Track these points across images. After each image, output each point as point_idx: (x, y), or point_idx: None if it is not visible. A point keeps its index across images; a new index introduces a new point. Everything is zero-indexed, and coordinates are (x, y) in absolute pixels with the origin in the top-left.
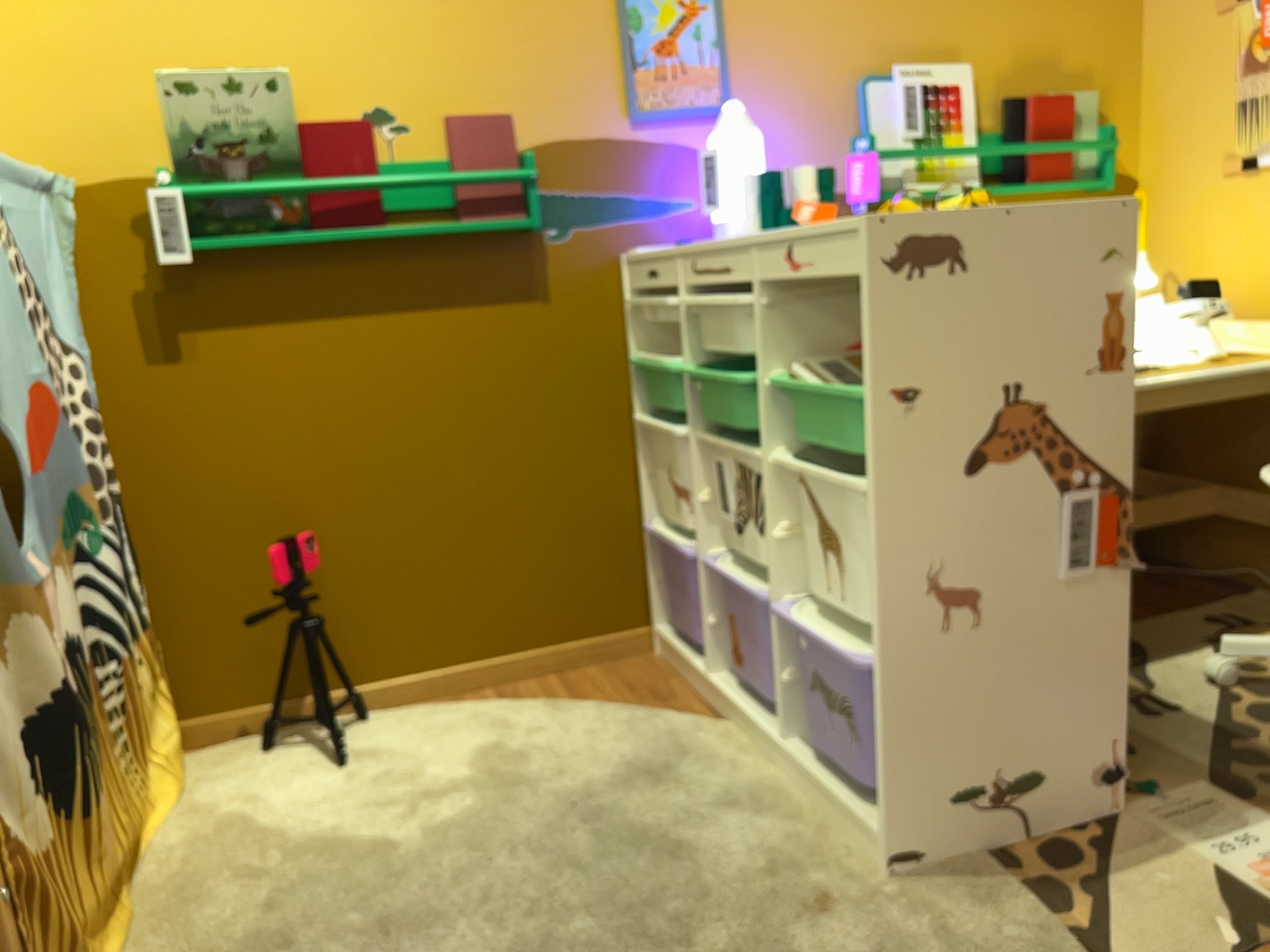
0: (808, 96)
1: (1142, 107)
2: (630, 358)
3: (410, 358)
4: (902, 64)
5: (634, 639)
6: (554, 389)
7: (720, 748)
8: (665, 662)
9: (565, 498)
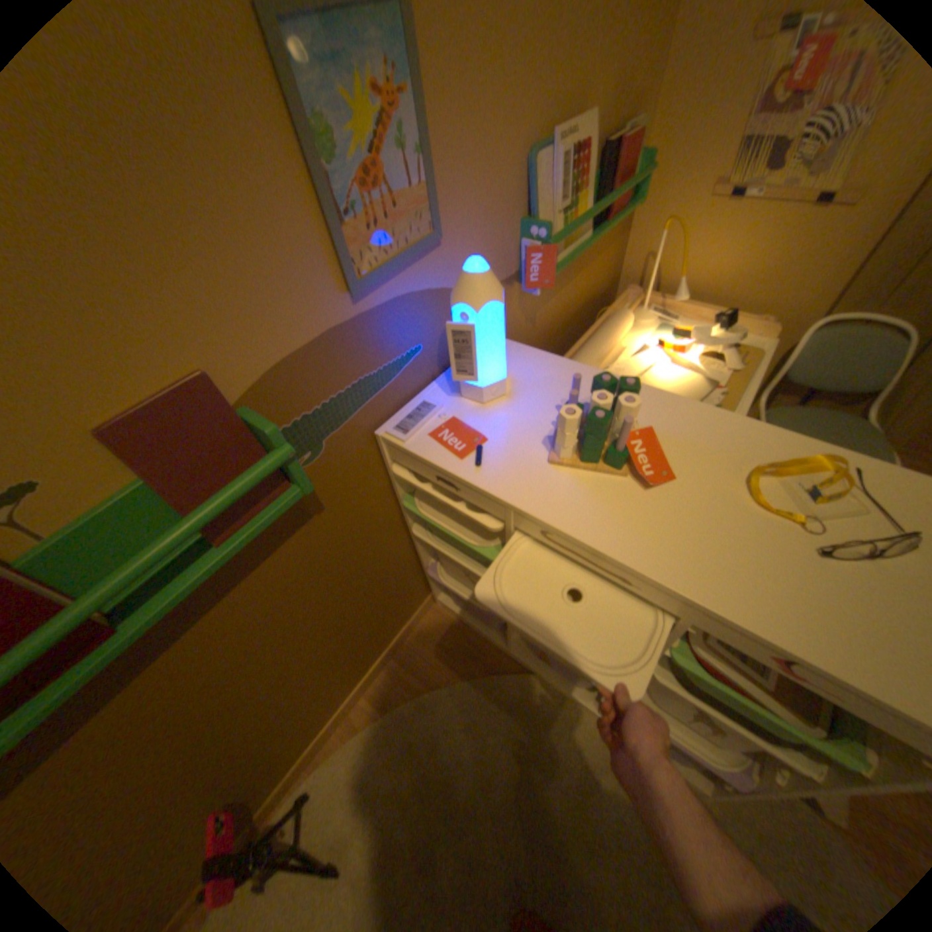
0: (496, 186)
1: (658, 117)
2: (396, 494)
3: (217, 649)
4: (556, 119)
5: (425, 607)
6: (349, 554)
7: (548, 706)
8: (450, 613)
9: (374, 595)
